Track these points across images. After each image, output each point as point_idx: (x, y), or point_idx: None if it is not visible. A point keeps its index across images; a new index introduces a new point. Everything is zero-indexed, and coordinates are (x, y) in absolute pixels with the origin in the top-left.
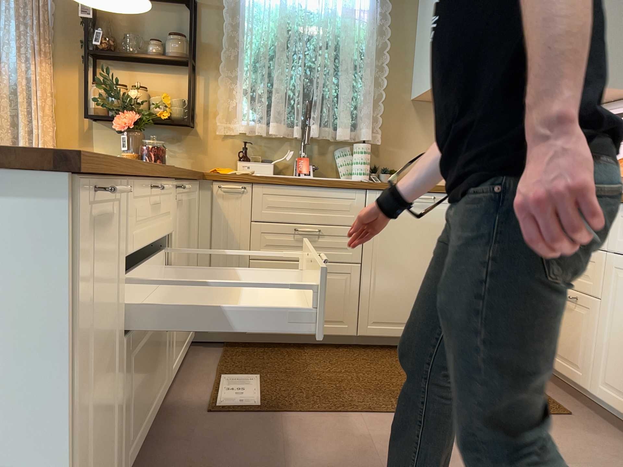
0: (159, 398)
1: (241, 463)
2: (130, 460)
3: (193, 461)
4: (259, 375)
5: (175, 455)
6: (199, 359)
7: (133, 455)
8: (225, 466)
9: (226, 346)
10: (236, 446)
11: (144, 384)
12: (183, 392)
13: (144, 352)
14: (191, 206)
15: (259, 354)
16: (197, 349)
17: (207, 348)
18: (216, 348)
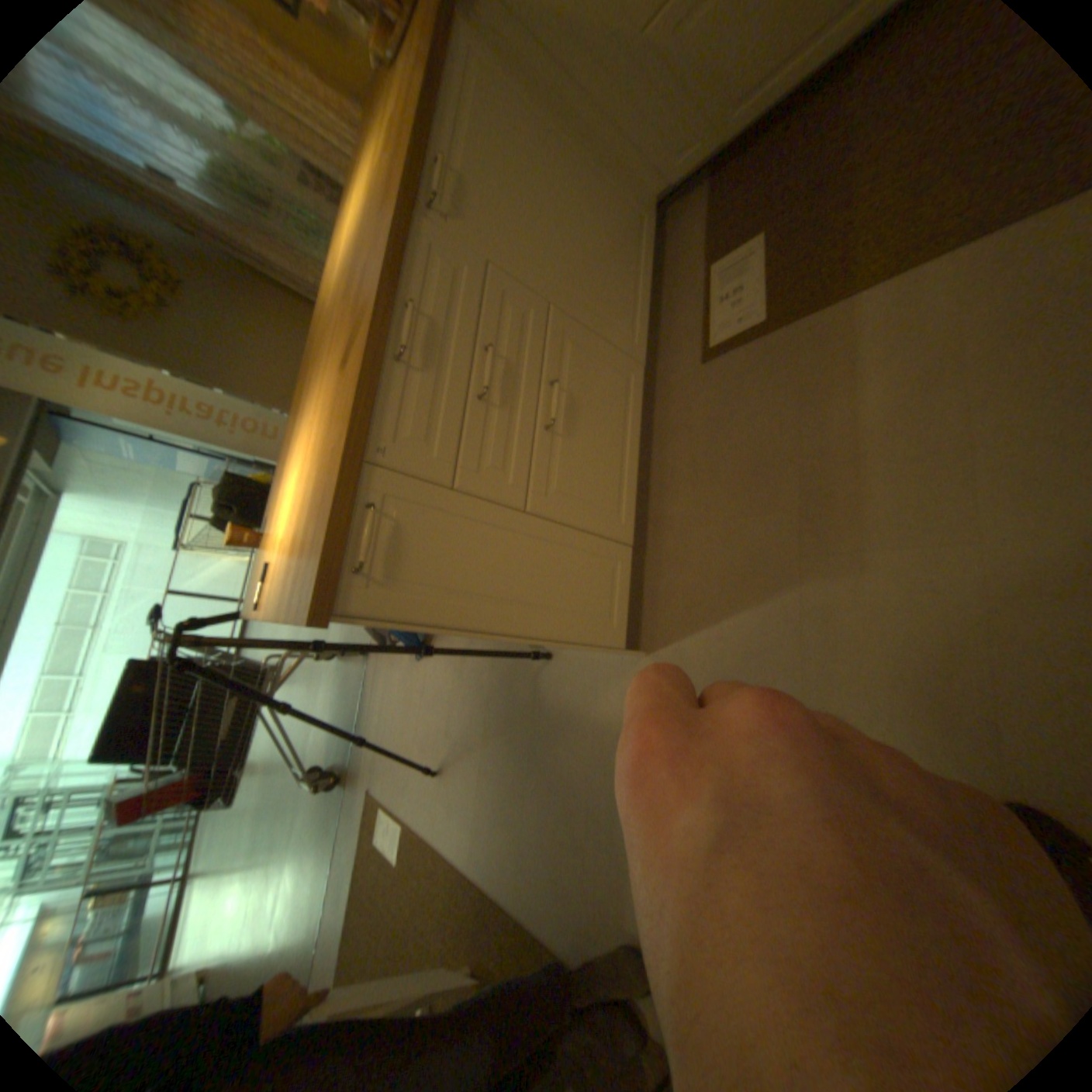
0: (638, 400)
1: (751, 444)
2: (636, 501)
3: (702, 453)
4: (768, 224)
5: (684, 448)
6: (684, 235)
7: (637, 492)
8: (734, 452)
9: (714, 169)
10: (744, 413)
11: (599, 446)
12: (675, 328)
13: (573, 433)
14: (487, 98)
15: (765, 157)
16: (678, 207)
17: (689, 196)
18: (702, 184)
